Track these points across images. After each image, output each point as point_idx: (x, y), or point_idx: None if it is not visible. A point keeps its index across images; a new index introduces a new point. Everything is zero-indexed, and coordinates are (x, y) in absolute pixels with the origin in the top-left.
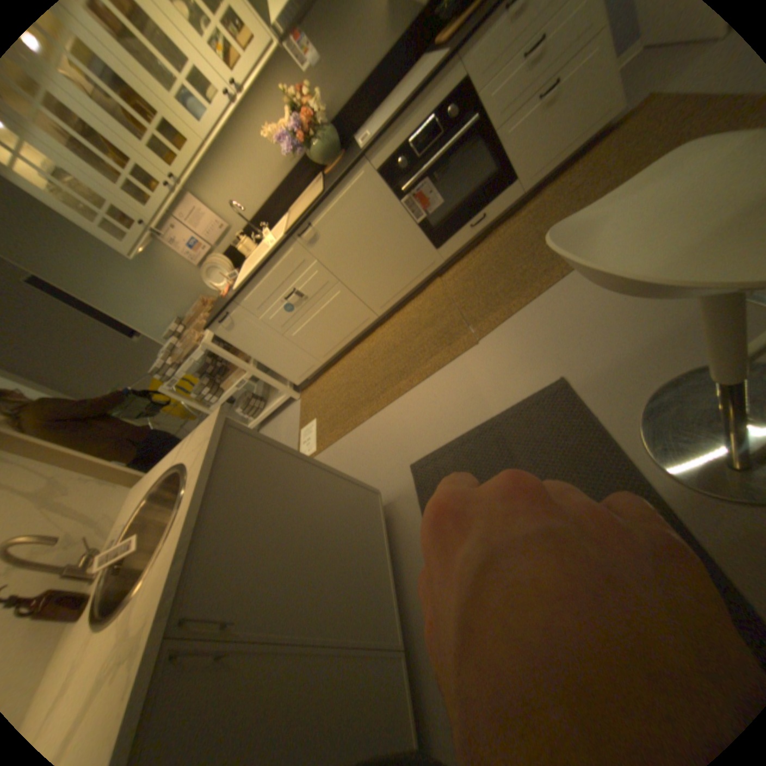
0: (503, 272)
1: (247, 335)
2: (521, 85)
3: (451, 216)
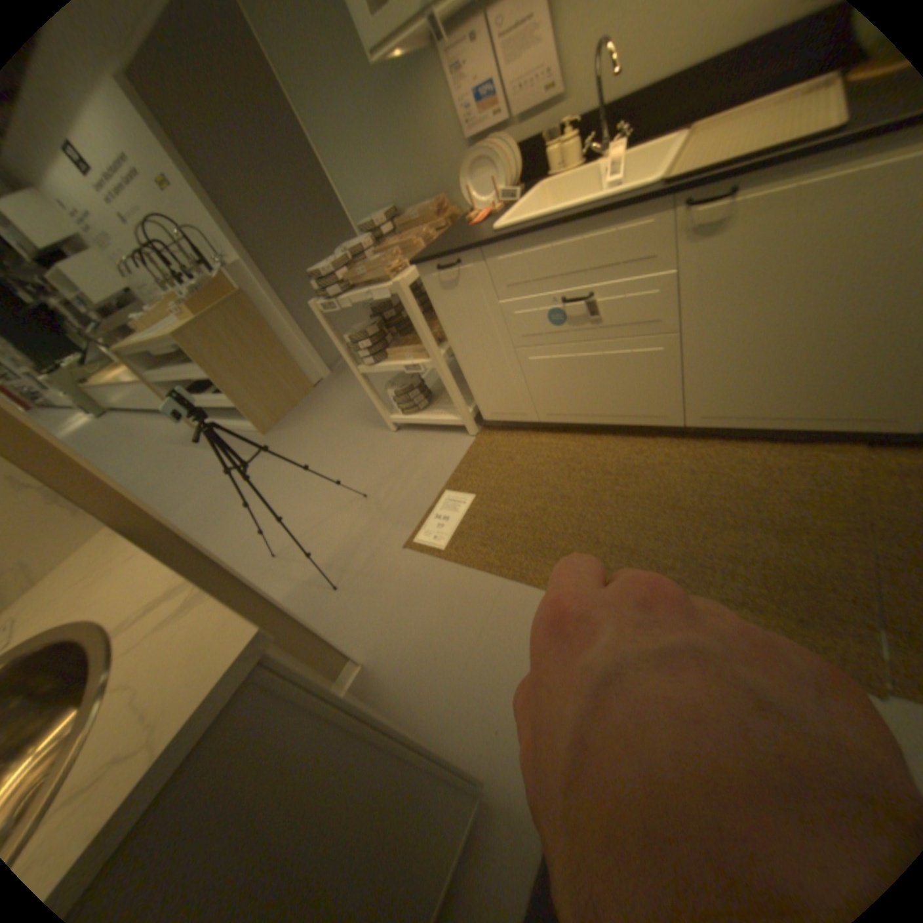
0: None
1: (462, 312)
2: None
3: None
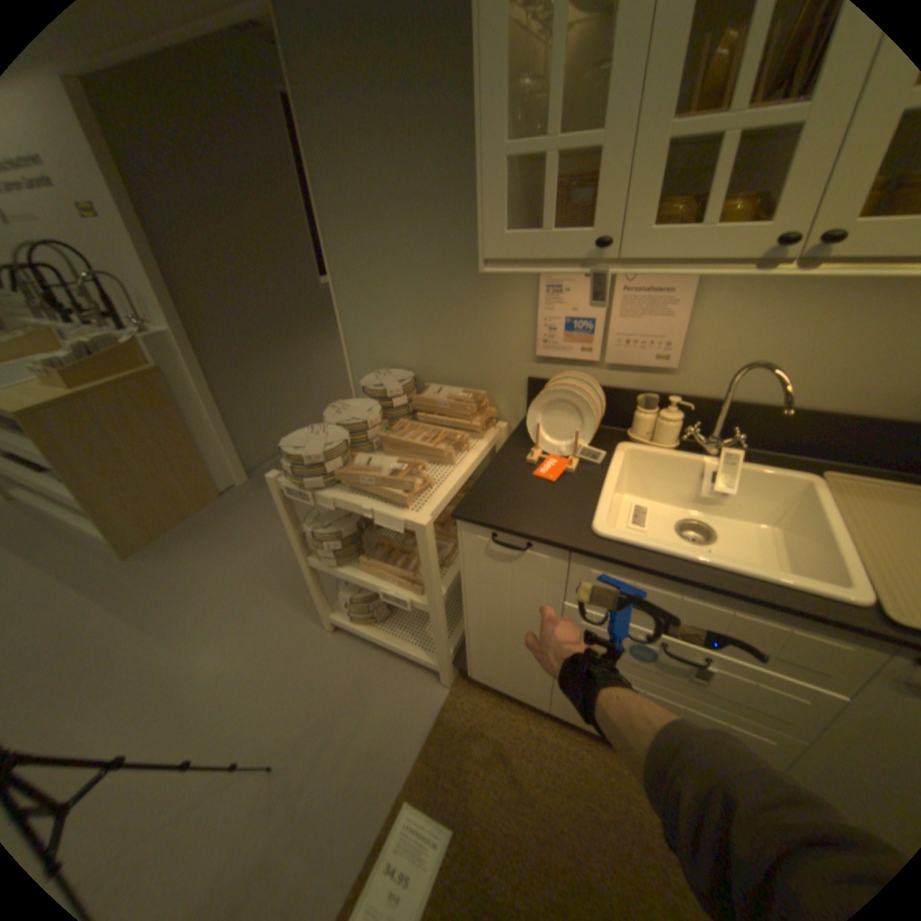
0: None
1: (502, 587)
2: None
3: None
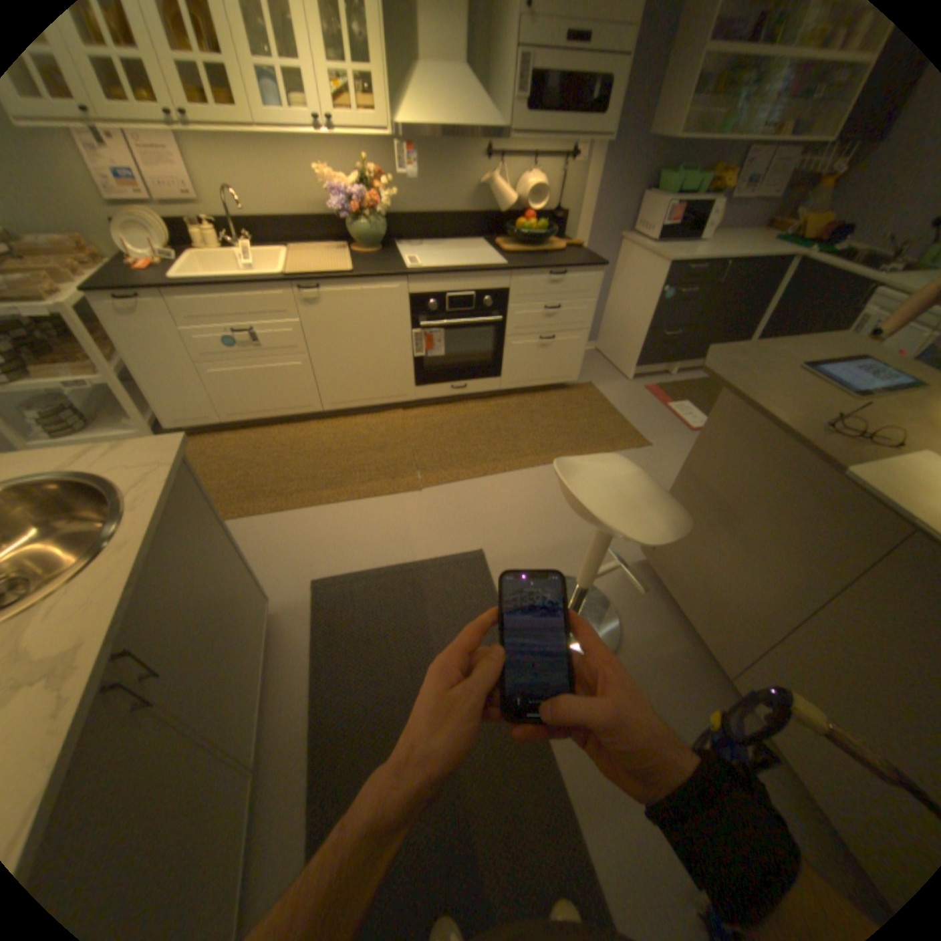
0: (461, 442)
1: (141, 336)
2: (533, 323)
3: (441, 370)
